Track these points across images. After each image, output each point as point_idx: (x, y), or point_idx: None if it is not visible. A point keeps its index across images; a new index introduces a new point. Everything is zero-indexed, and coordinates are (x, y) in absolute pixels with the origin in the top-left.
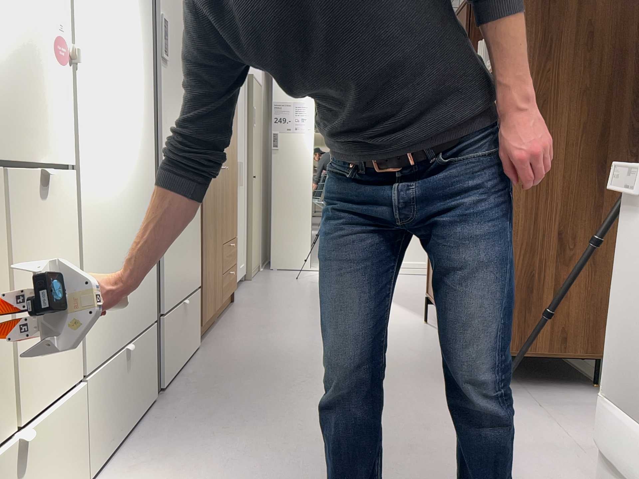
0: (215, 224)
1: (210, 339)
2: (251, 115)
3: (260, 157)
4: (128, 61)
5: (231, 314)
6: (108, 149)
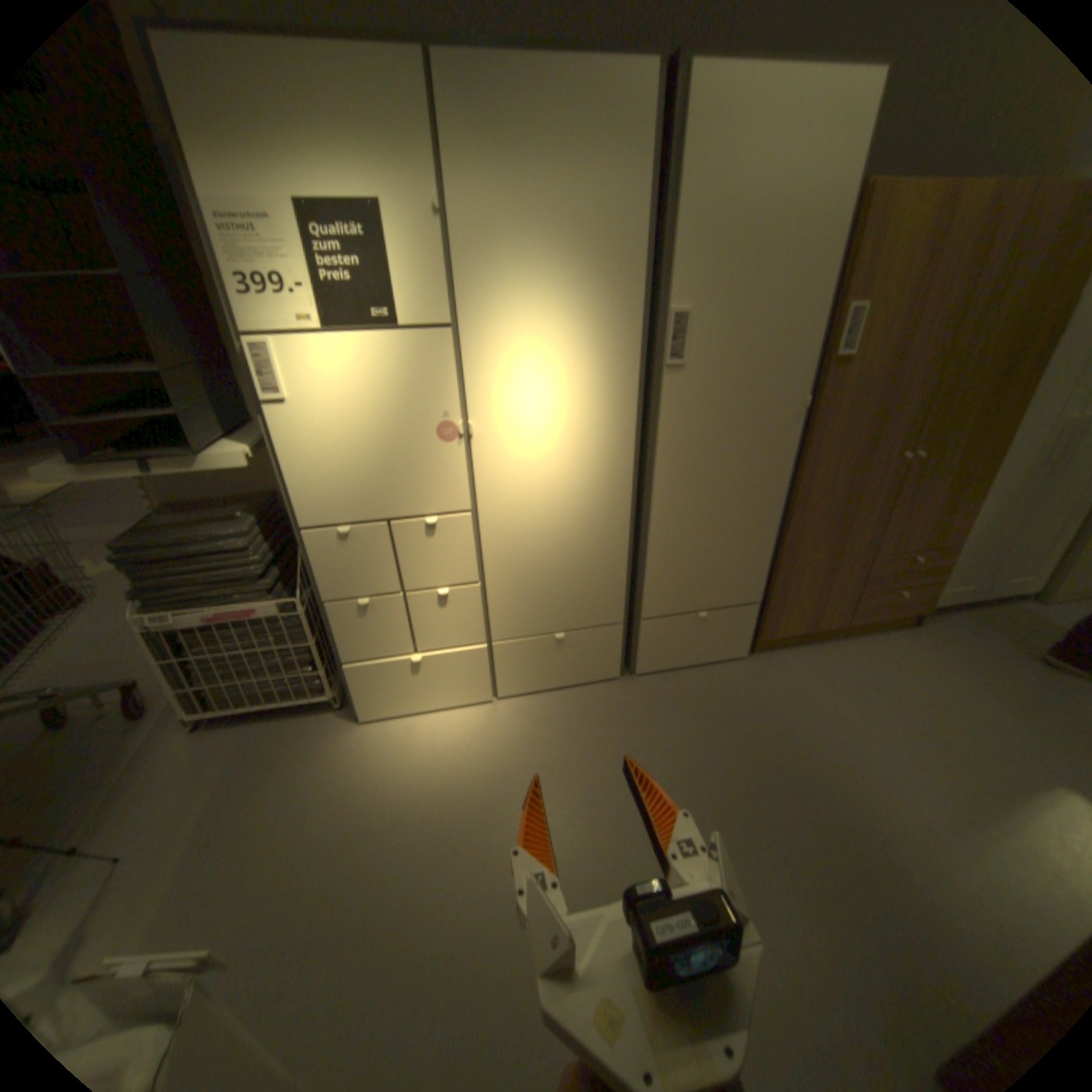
0: (845, 533)
1: (778, 656)
2: None
3: None
4: (577, 399)
5: (876, 643)
6: (533, 488)
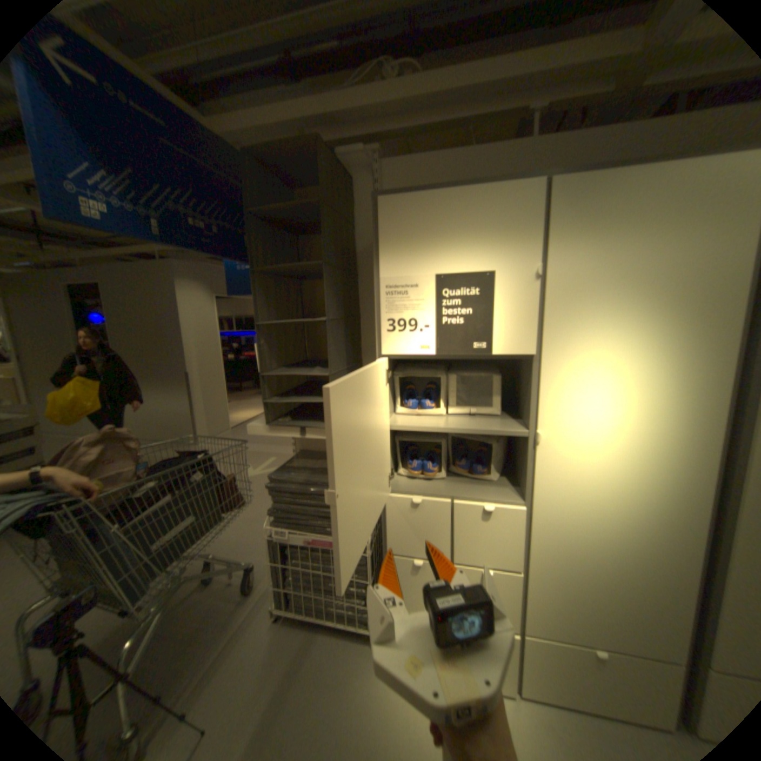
0: None
1: None
2: None
3: None
4: (652, 423)
5: None
6: (593, 498)
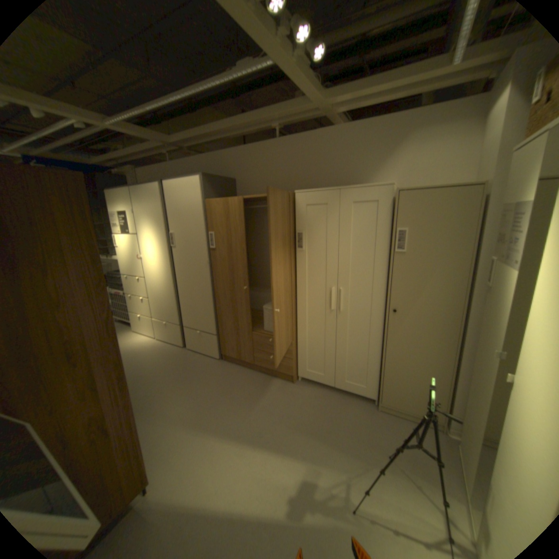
0: (236, 315)
1: (228, 364)
2: (392, 240)
3: (456, 291)
4: (158, 253)
5: (265, 378)
6: (154, 275)
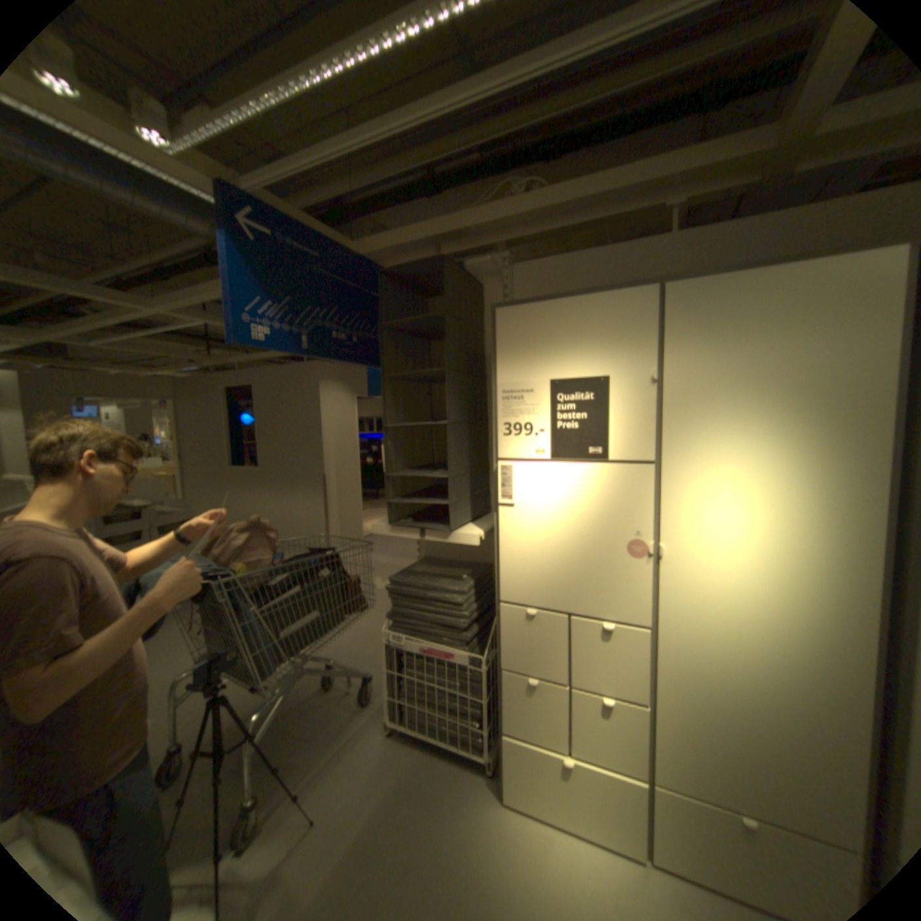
0: None
1: None
2: None
3: None
4: (792, 541)
5: None
6: (727, 625)
